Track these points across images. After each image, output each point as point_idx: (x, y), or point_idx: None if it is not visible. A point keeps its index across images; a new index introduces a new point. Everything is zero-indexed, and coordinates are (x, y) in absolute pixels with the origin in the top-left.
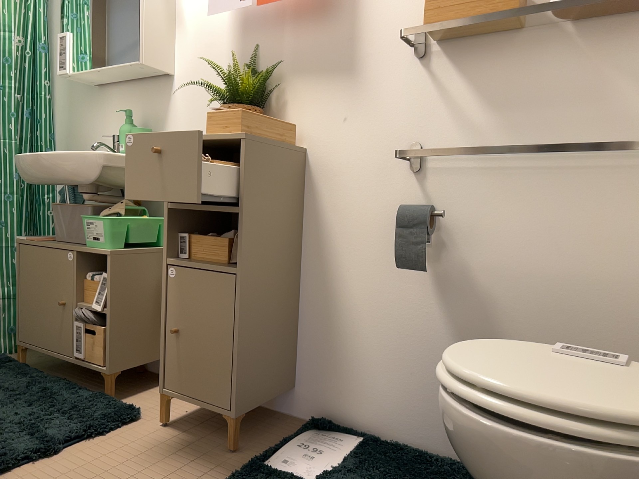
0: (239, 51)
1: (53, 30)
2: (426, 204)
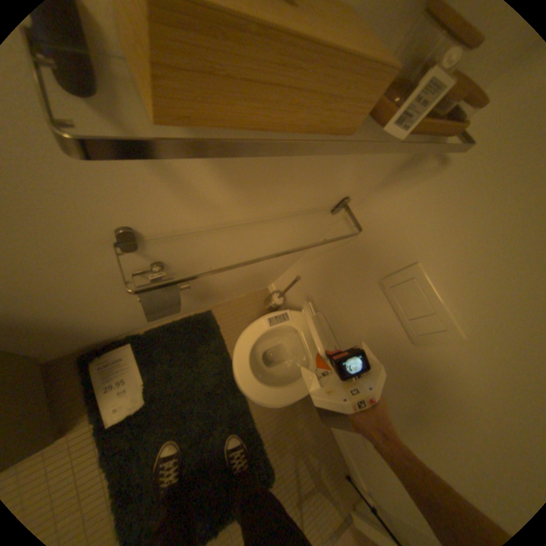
0: None
1: None
2: (150, 260)
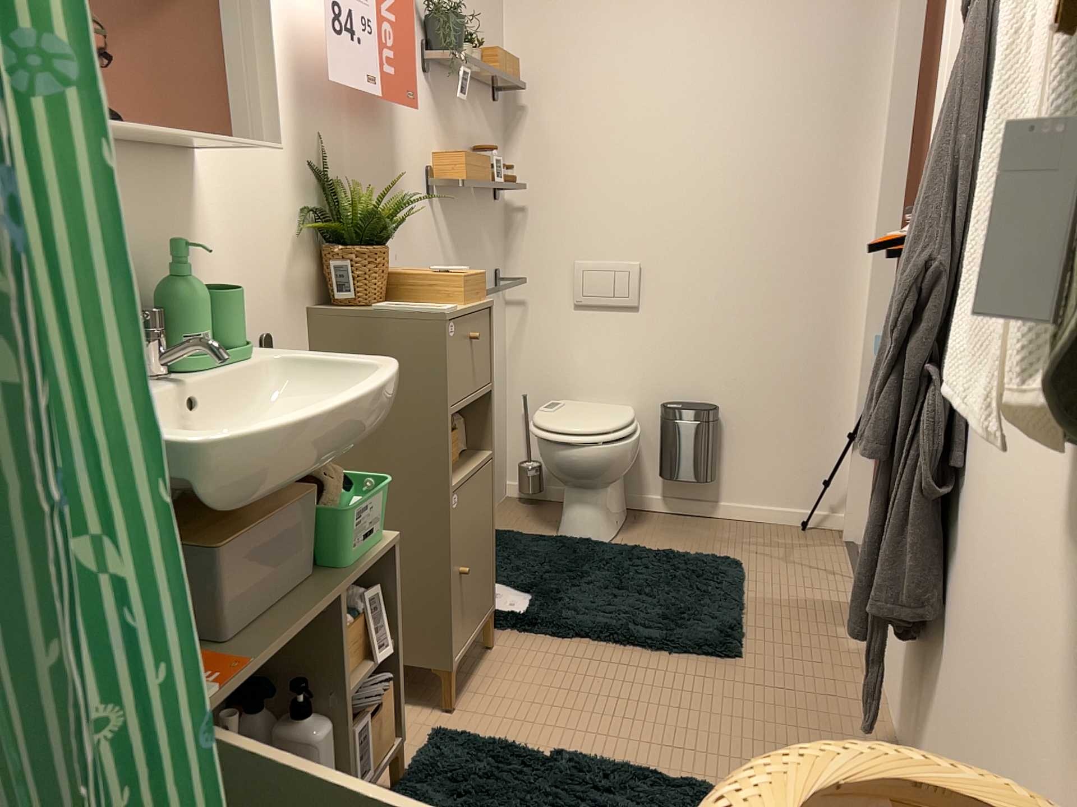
0: (304, 141)
1: None
2: None
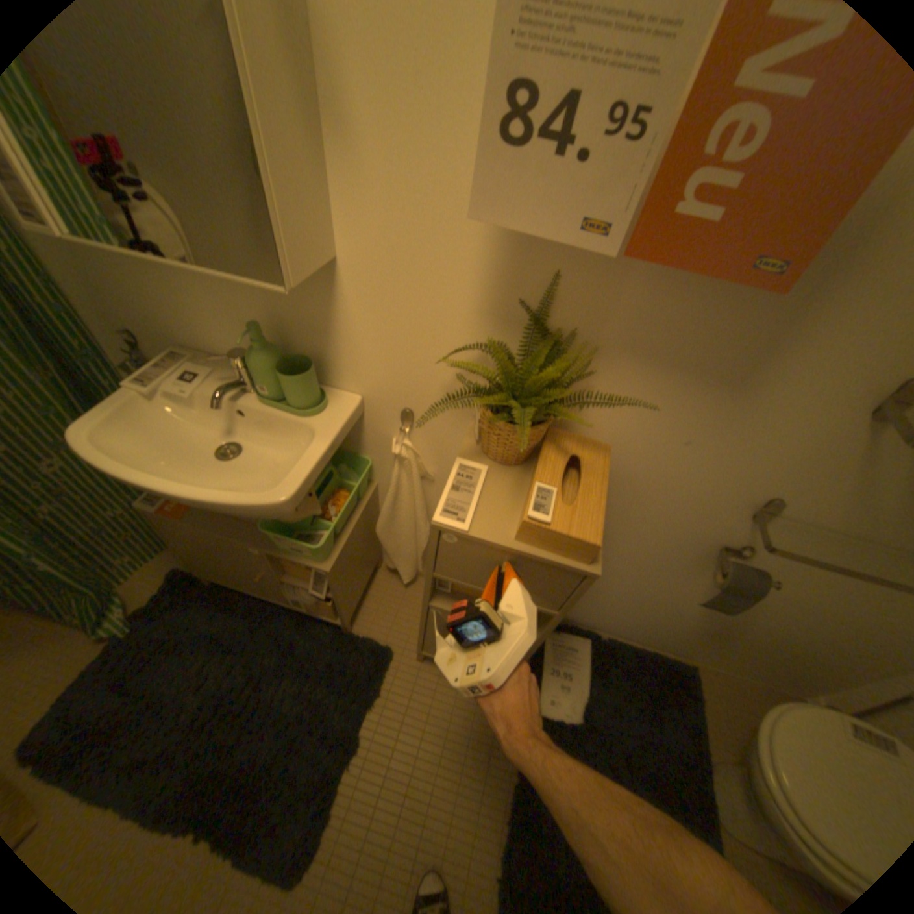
0: (509, 265)
1: None
2: (748, 543)
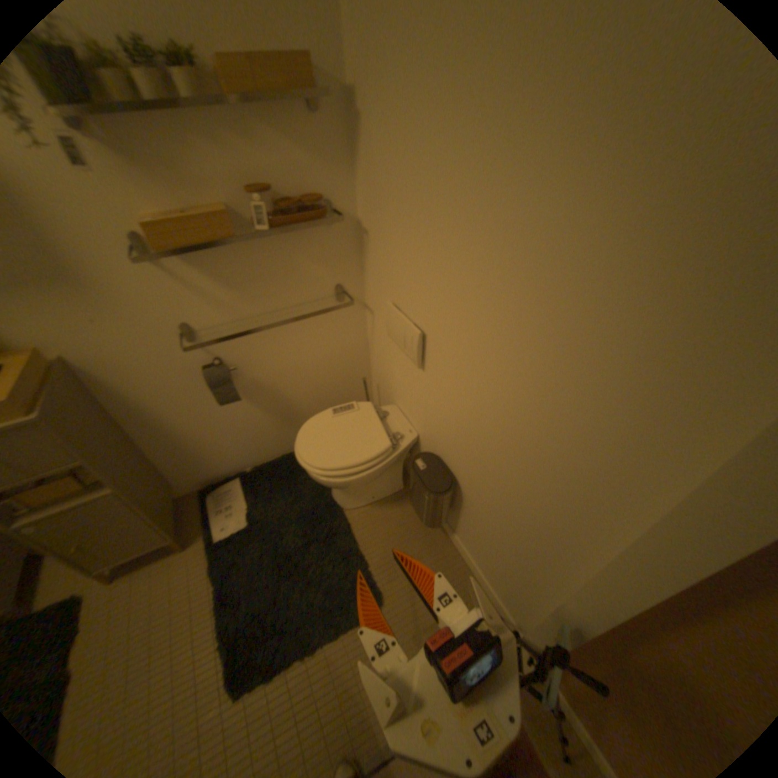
0: None
1: None
2: (210, 359)
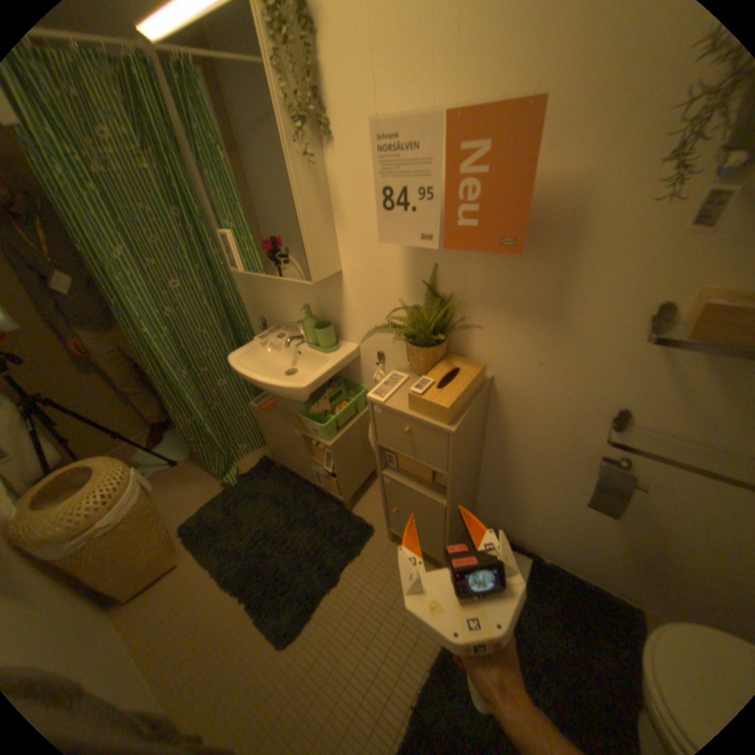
0: (414, 264)
1: (199, 193)
2: (624, 455)
